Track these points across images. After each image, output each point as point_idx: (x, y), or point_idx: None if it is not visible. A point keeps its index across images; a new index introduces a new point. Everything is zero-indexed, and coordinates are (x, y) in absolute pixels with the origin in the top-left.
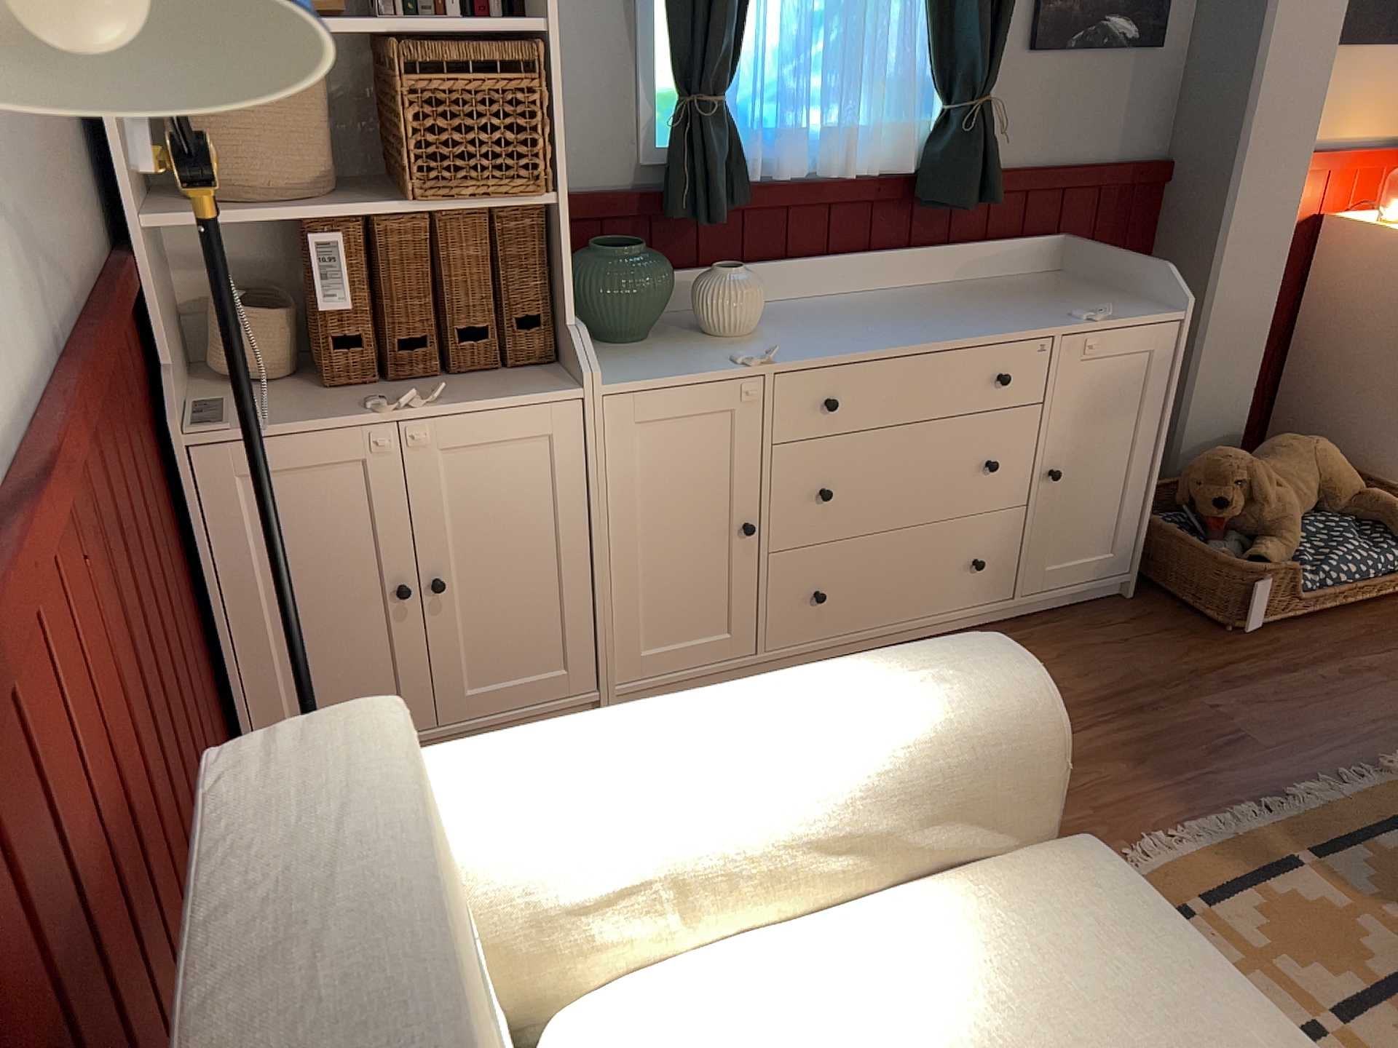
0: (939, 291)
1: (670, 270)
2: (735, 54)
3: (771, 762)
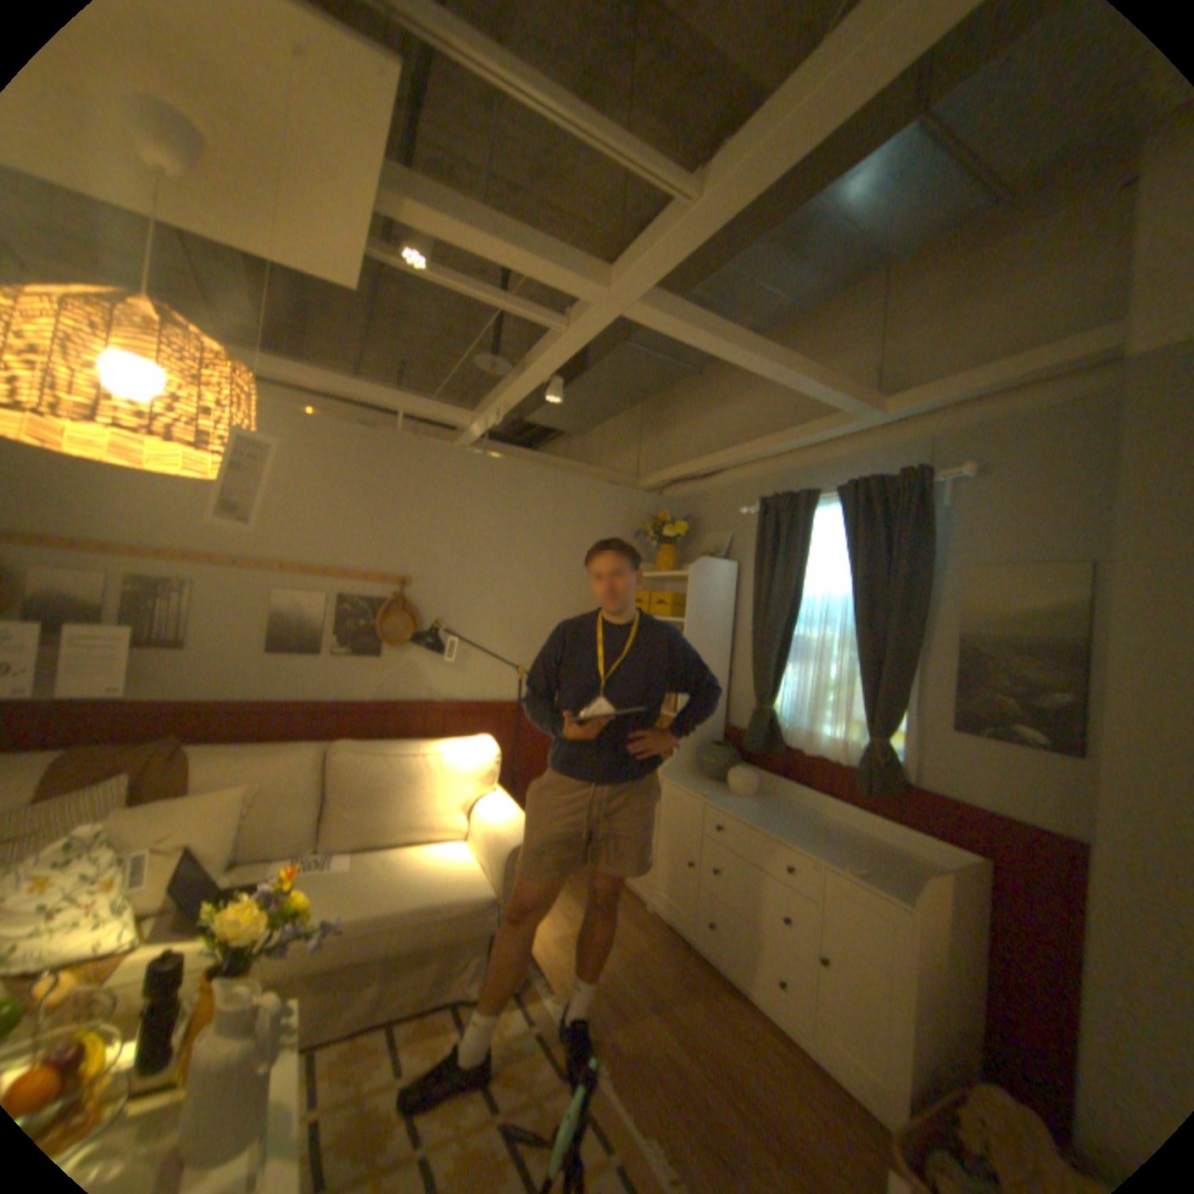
0: (870, 841)
1: (726, 760)
2: (772, 692)
3: (489, 814)
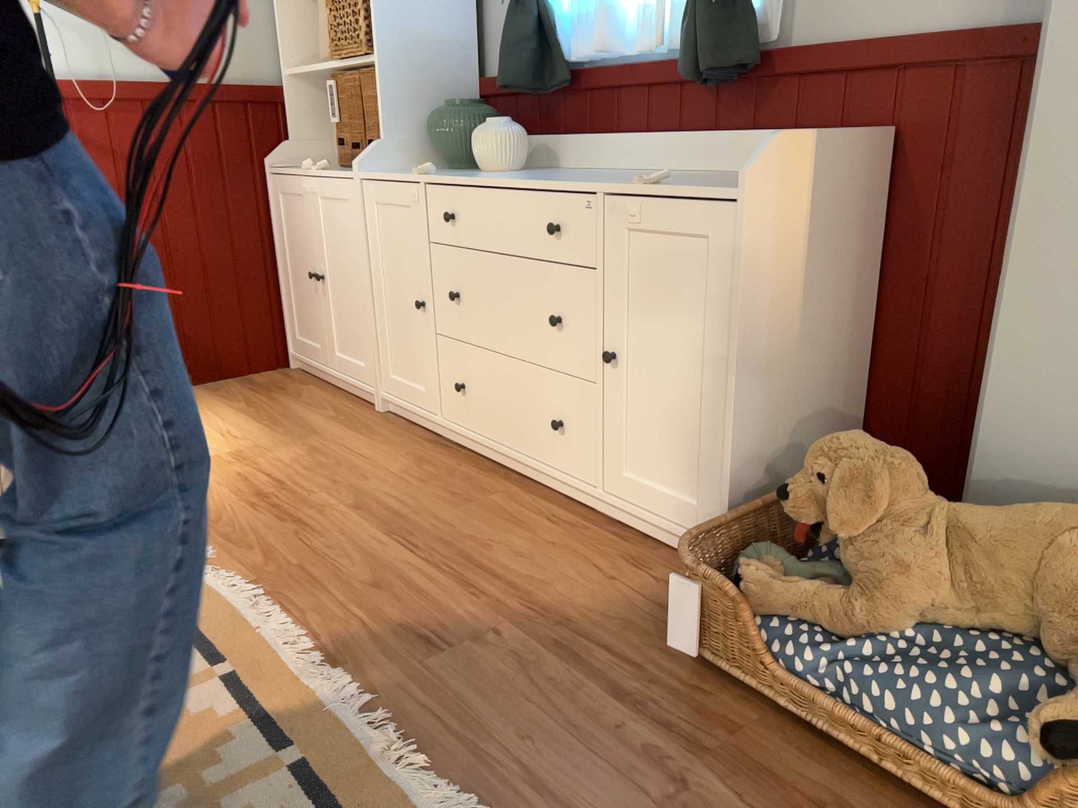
0: (701, 175)
1: (470, 121)
2: None
3: None
